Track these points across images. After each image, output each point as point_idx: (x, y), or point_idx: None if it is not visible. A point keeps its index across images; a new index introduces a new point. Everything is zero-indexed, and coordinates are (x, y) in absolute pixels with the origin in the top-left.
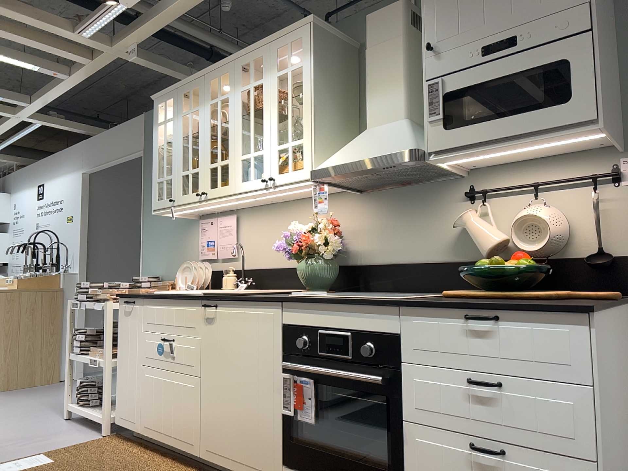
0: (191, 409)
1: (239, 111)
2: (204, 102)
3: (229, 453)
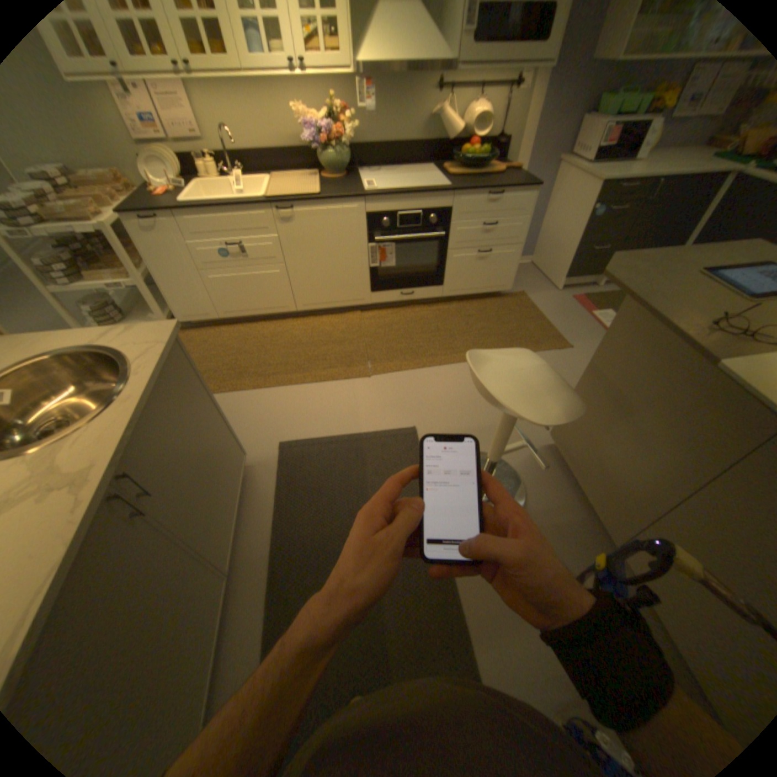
0: (281, 287)
1: None
2: None
3: (327, 300)
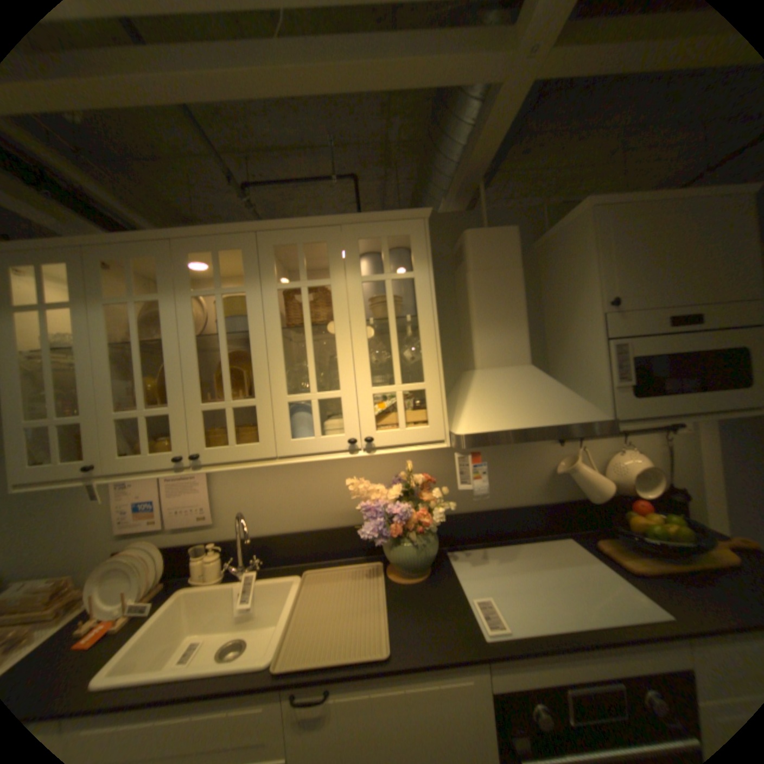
0: None
1: (278, 321)
2: (174, 287)
3: None
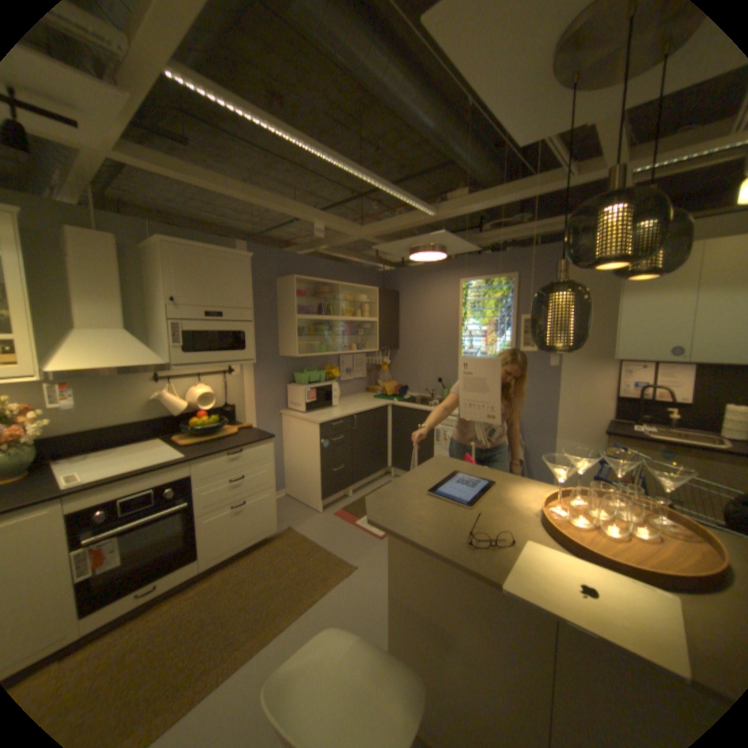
0: None
1: None
2: None
3: None
